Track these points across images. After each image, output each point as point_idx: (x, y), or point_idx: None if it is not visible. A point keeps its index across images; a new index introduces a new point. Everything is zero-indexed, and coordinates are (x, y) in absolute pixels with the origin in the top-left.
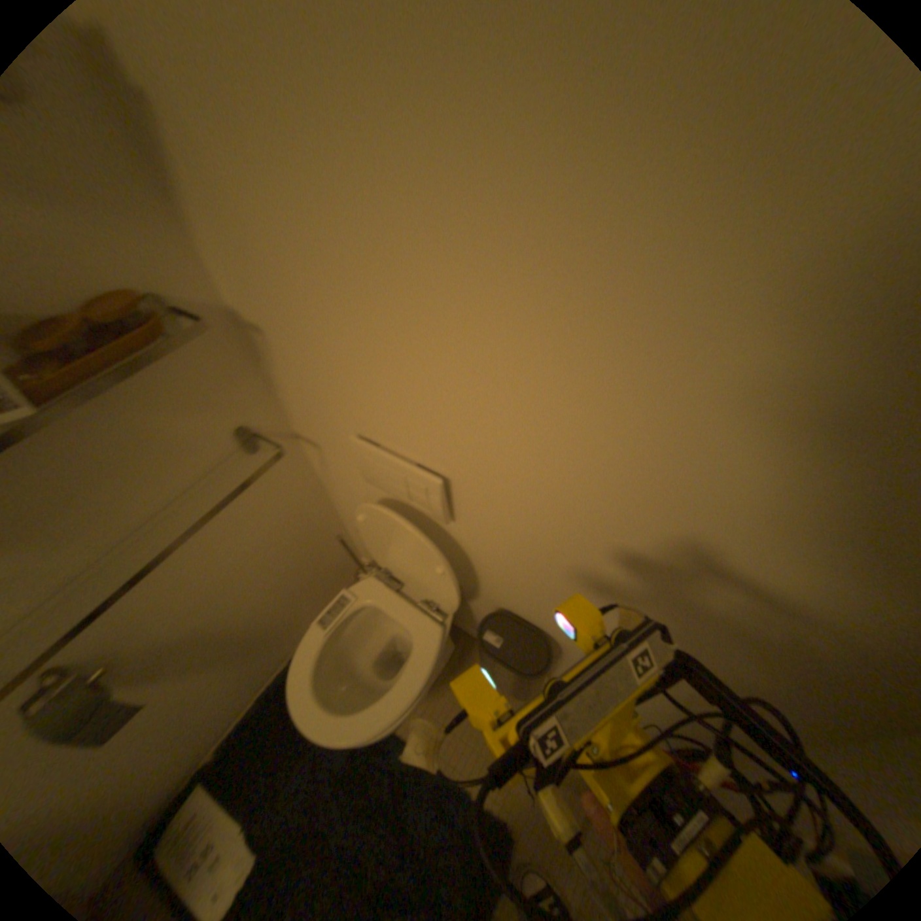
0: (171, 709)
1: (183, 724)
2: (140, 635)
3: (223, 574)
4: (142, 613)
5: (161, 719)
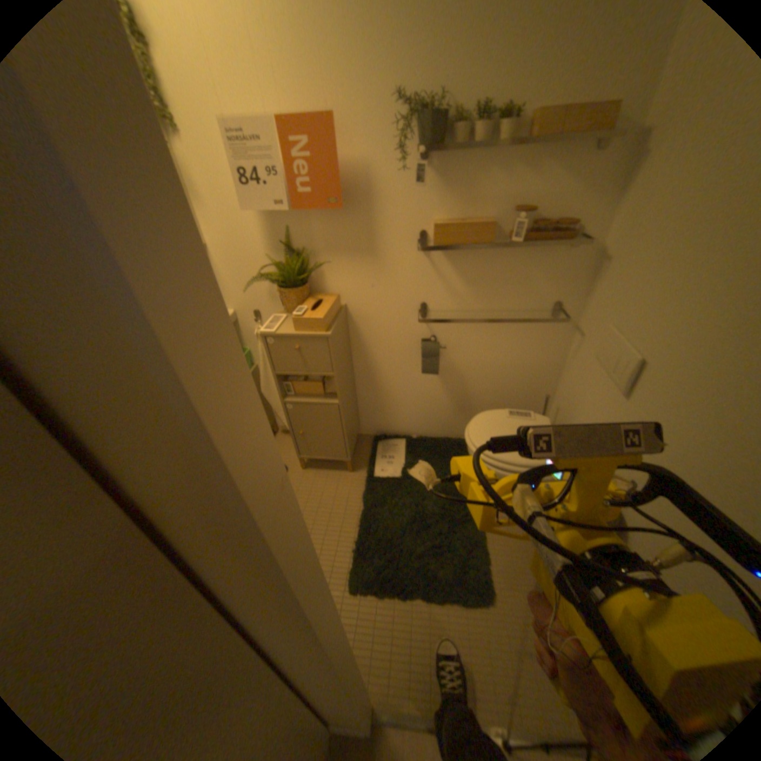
0: (432, 397)
1: (427, 410)
2: (457, 355)
3: (494, 363)
4: (465, 347)
5: (427, 397)
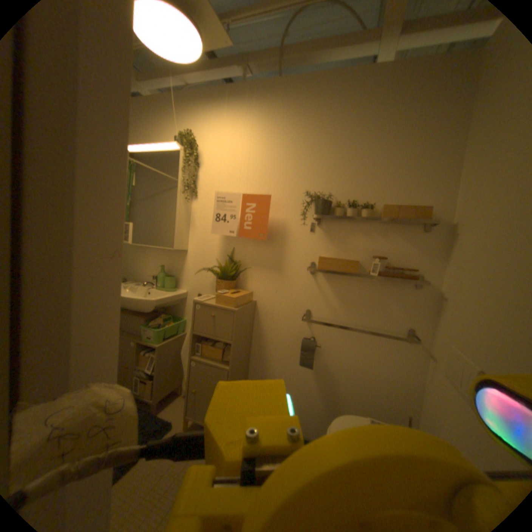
0: (308, 395)
1: (302, 407)
2: (331, 358)
3: (362, 373)
4: (338, 352)
5: (304, 393)
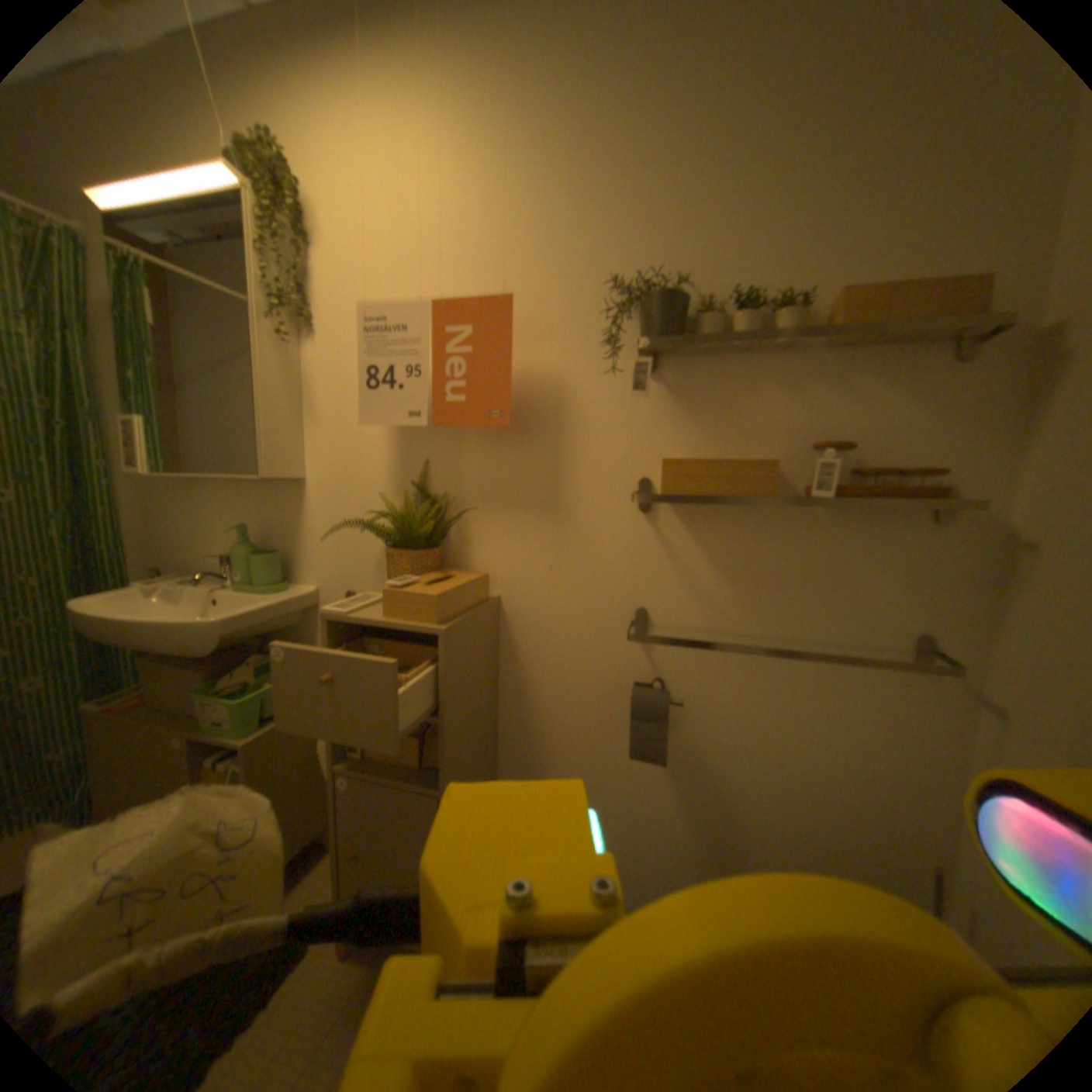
0: (656, 825)
1: (644, 856)
2: (711, 728)
3: (797, 761)
4: (729, 712)
5: (646, 823)
